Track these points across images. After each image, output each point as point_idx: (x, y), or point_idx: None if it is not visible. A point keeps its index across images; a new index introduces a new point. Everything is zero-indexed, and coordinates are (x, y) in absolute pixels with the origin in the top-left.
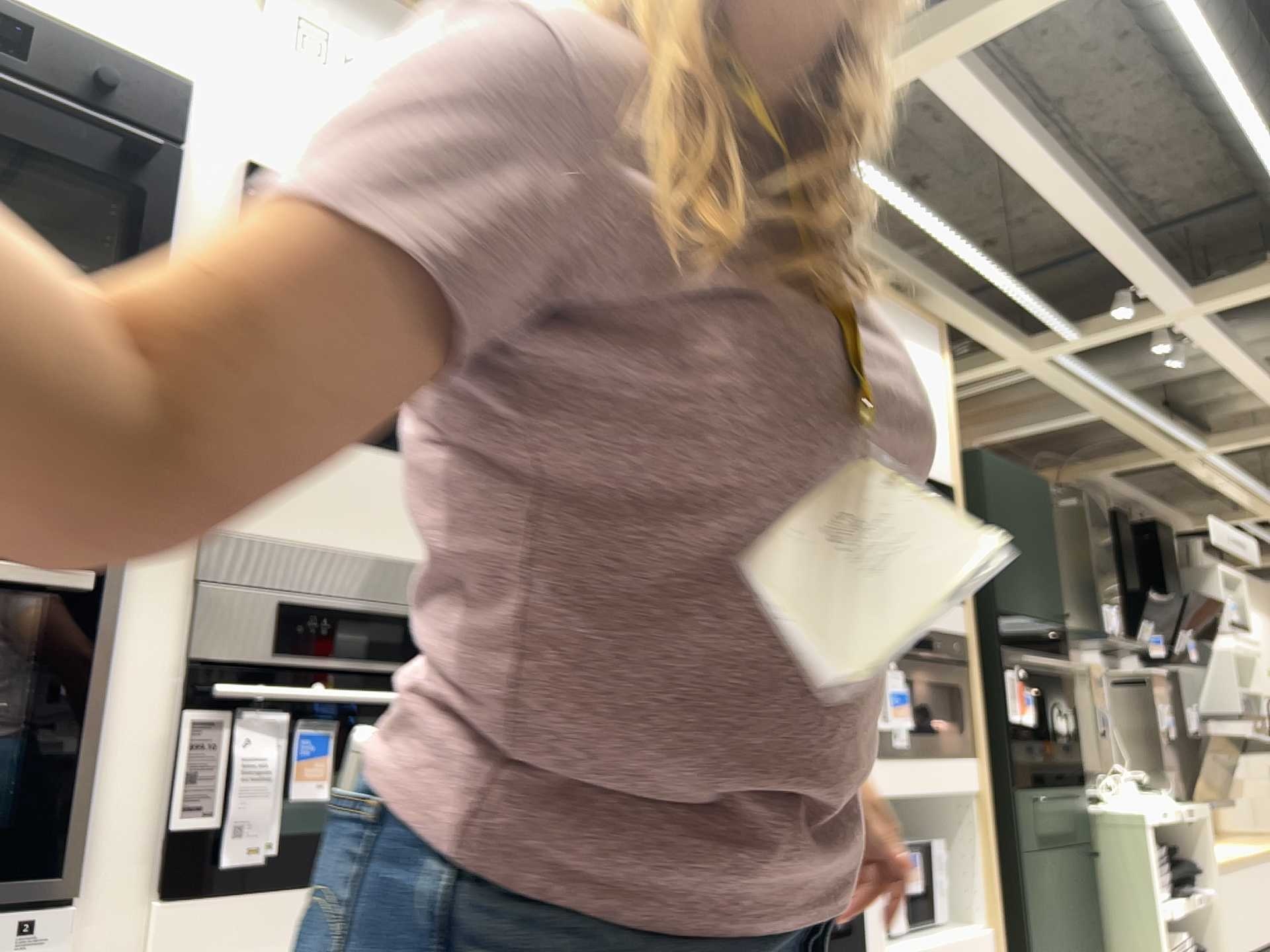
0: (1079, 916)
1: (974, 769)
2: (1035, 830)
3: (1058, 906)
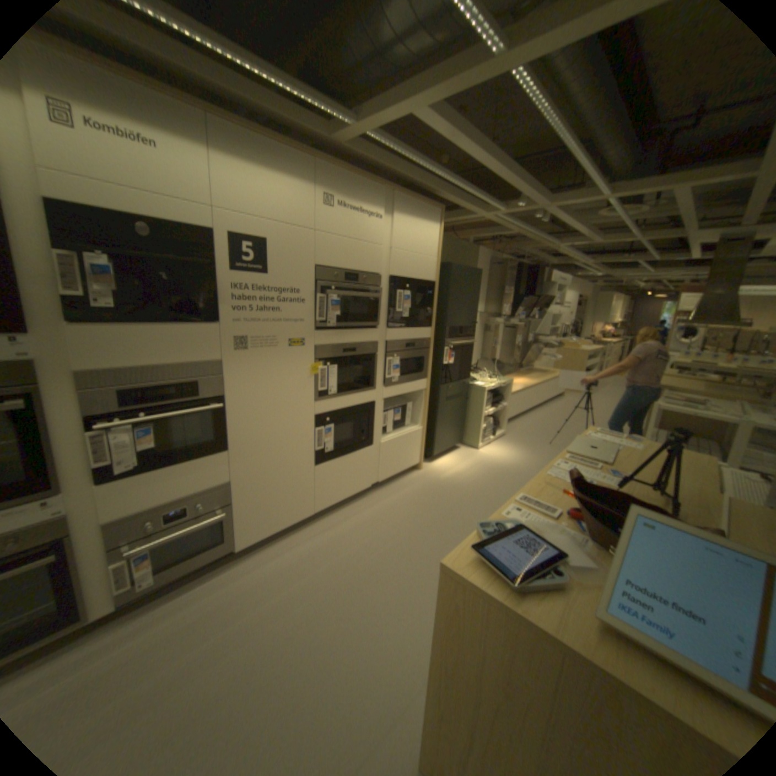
0: (456, 417)
1: (424, 383)
2: (445, 396)
3: (449, 416)
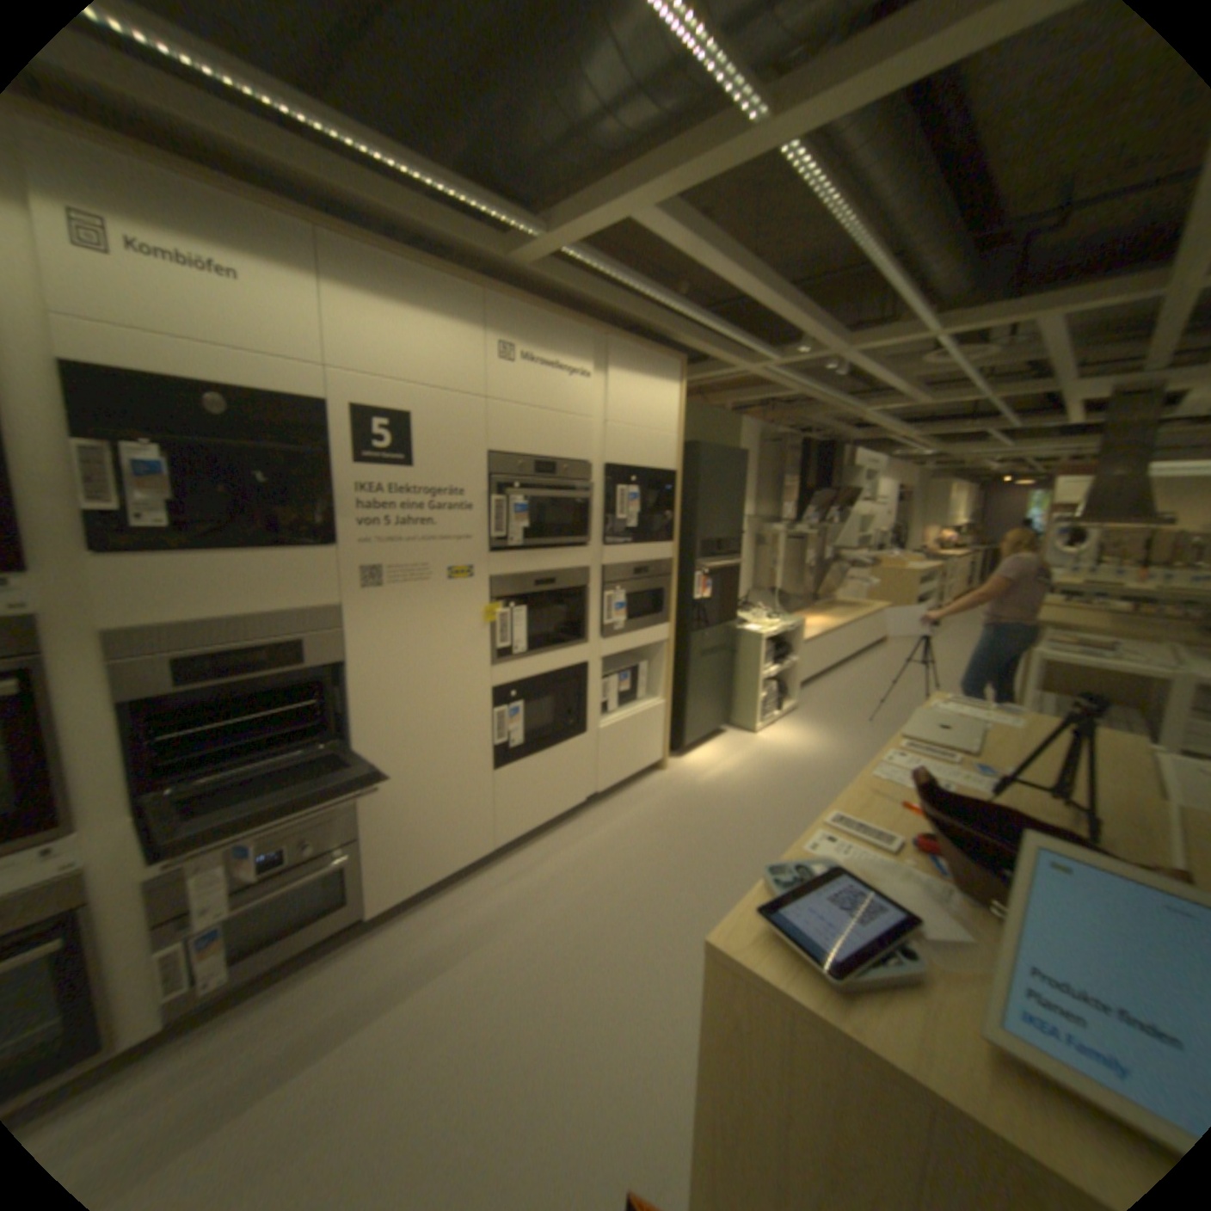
0: (717, 682)
1: (664, 630)
2: (698, 650)
3: (705, 681)
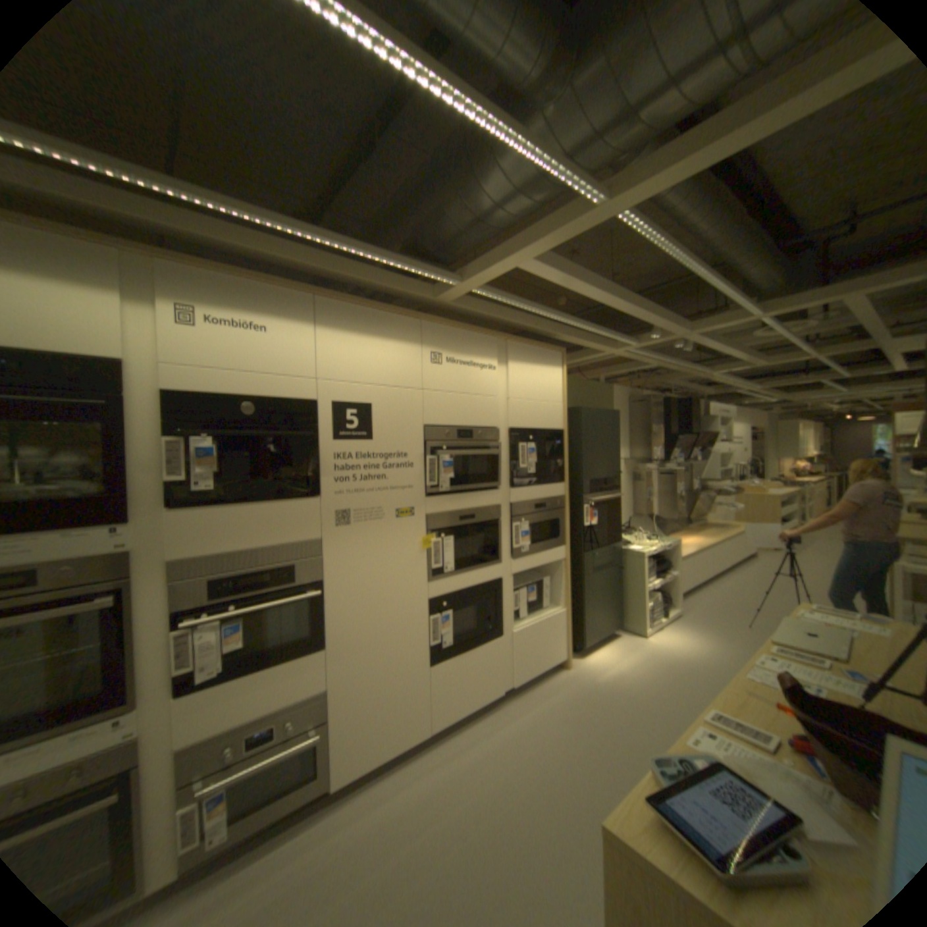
0: (610, 594)
1: (562, 551)
2: (592, 567)
3: (600, 593)
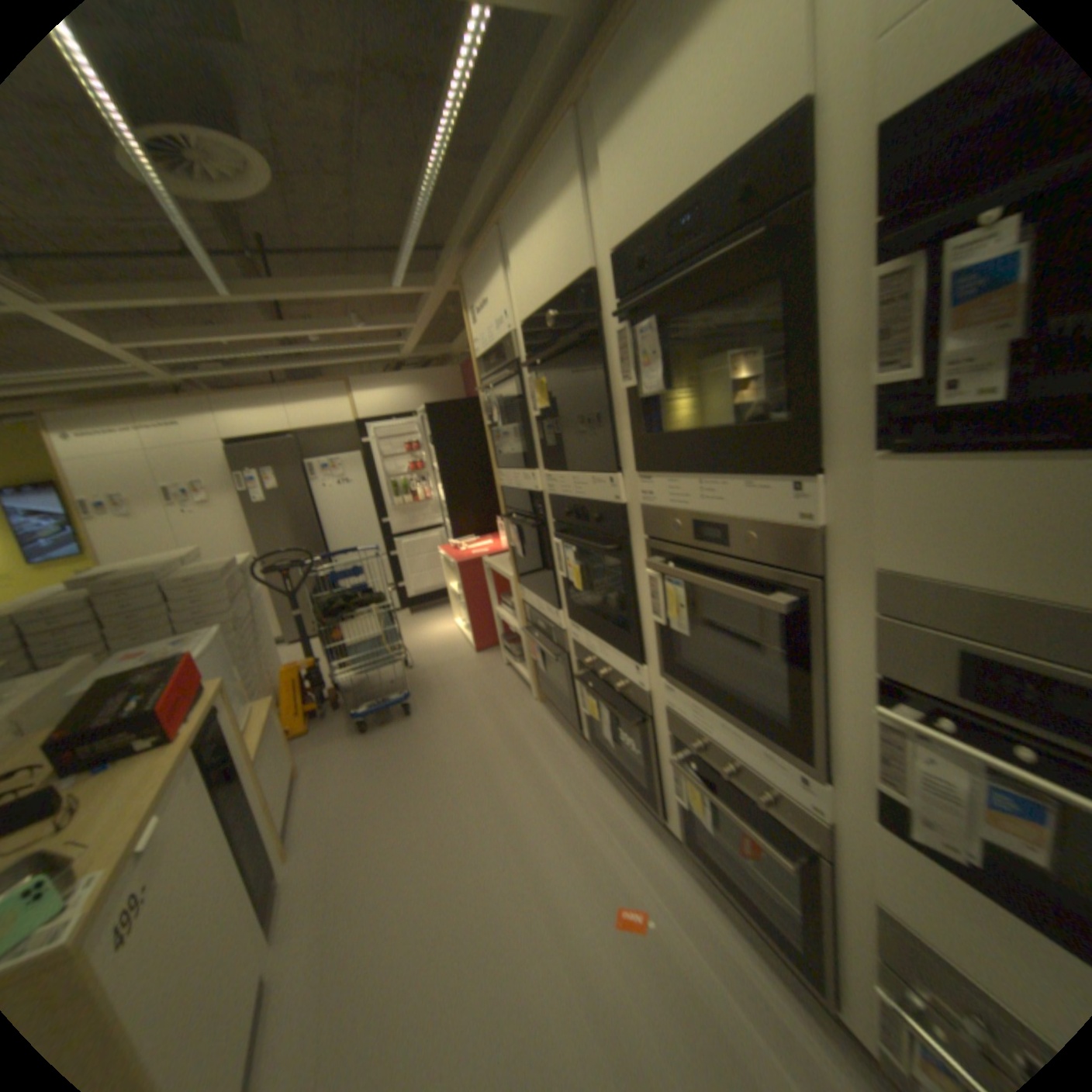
0: None
1: None
2: None
3: None
